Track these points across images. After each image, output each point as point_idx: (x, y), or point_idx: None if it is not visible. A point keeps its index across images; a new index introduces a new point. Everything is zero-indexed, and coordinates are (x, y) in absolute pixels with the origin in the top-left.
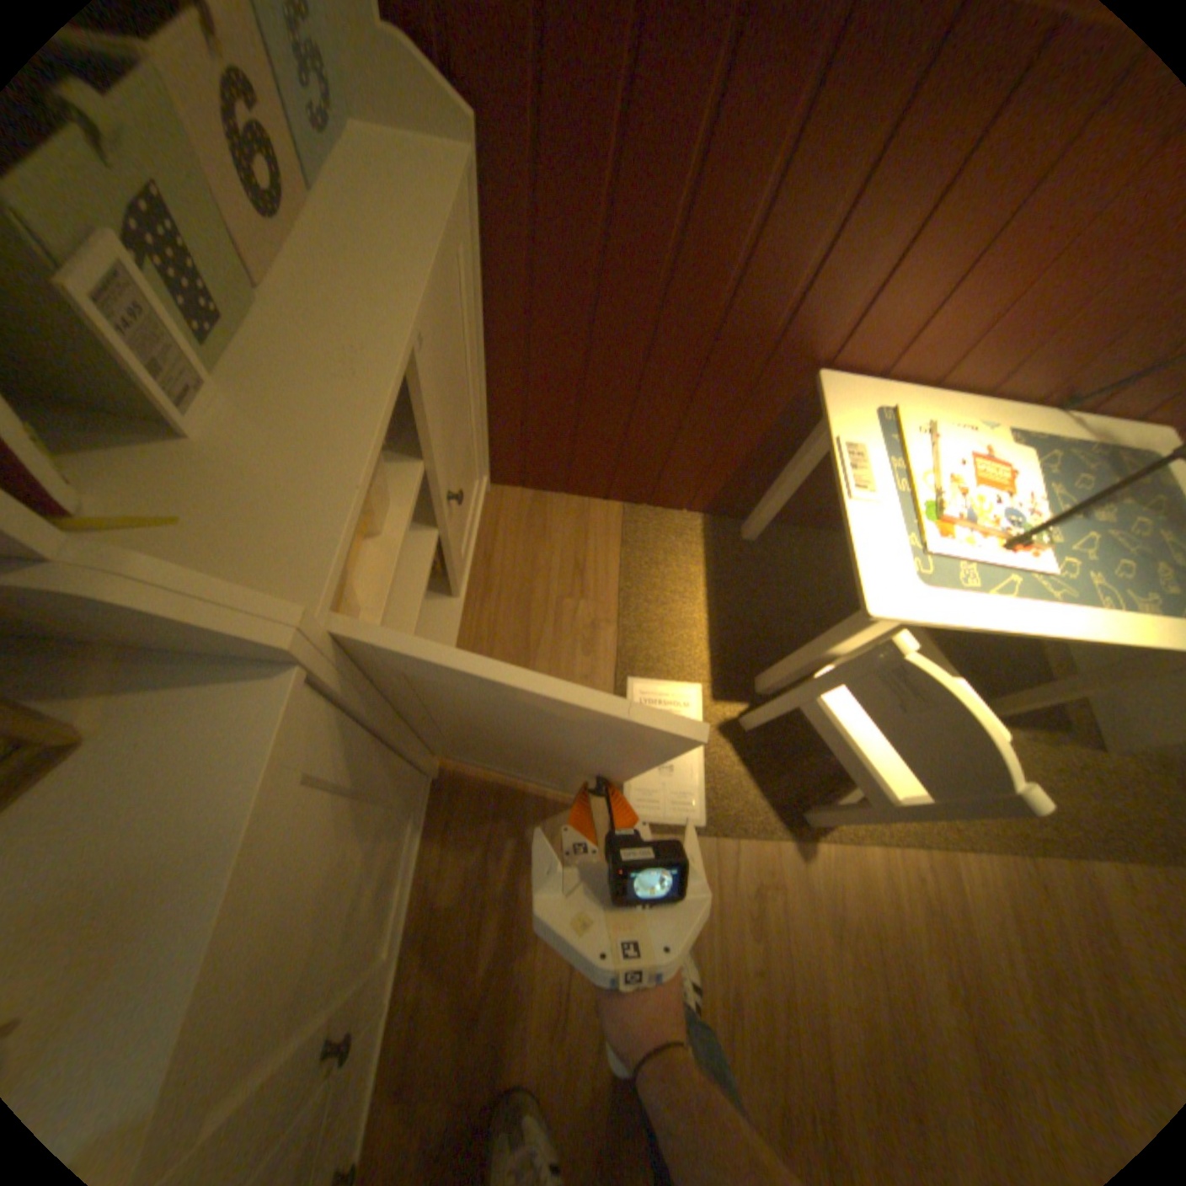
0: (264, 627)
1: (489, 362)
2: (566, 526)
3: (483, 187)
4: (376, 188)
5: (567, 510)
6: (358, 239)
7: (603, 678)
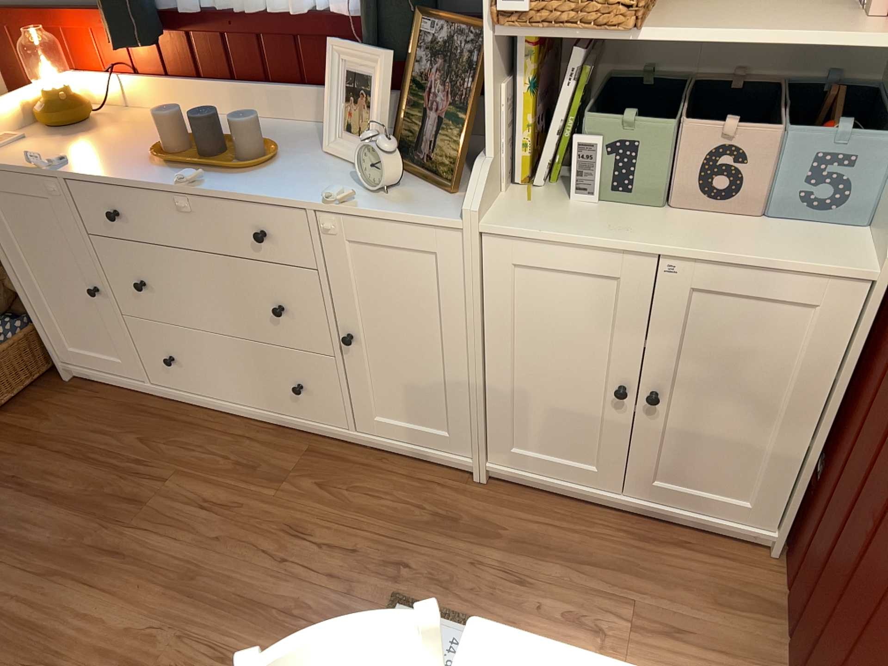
0: (470, 205)
1: (829, 438)
2: (734, 628)
3: (881, 309)
4: (783, 239)
5: (759, 634)
6: (723, 234)
7: (534, 621)
